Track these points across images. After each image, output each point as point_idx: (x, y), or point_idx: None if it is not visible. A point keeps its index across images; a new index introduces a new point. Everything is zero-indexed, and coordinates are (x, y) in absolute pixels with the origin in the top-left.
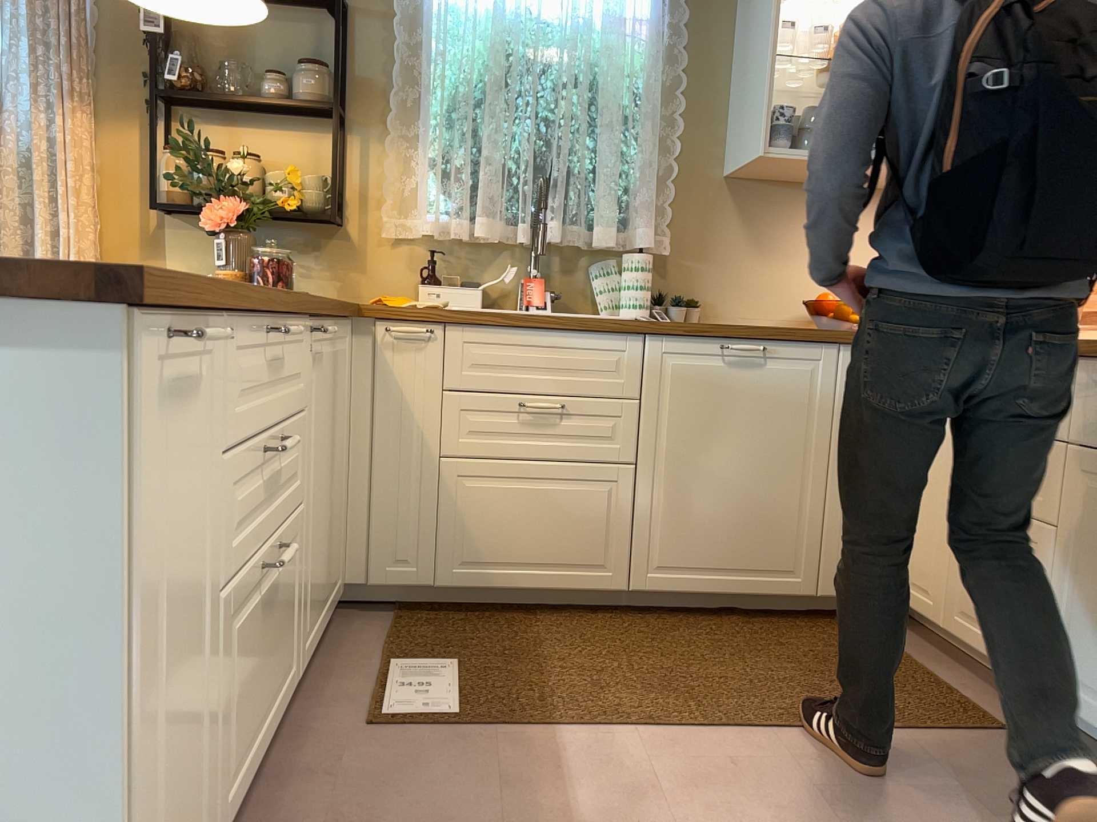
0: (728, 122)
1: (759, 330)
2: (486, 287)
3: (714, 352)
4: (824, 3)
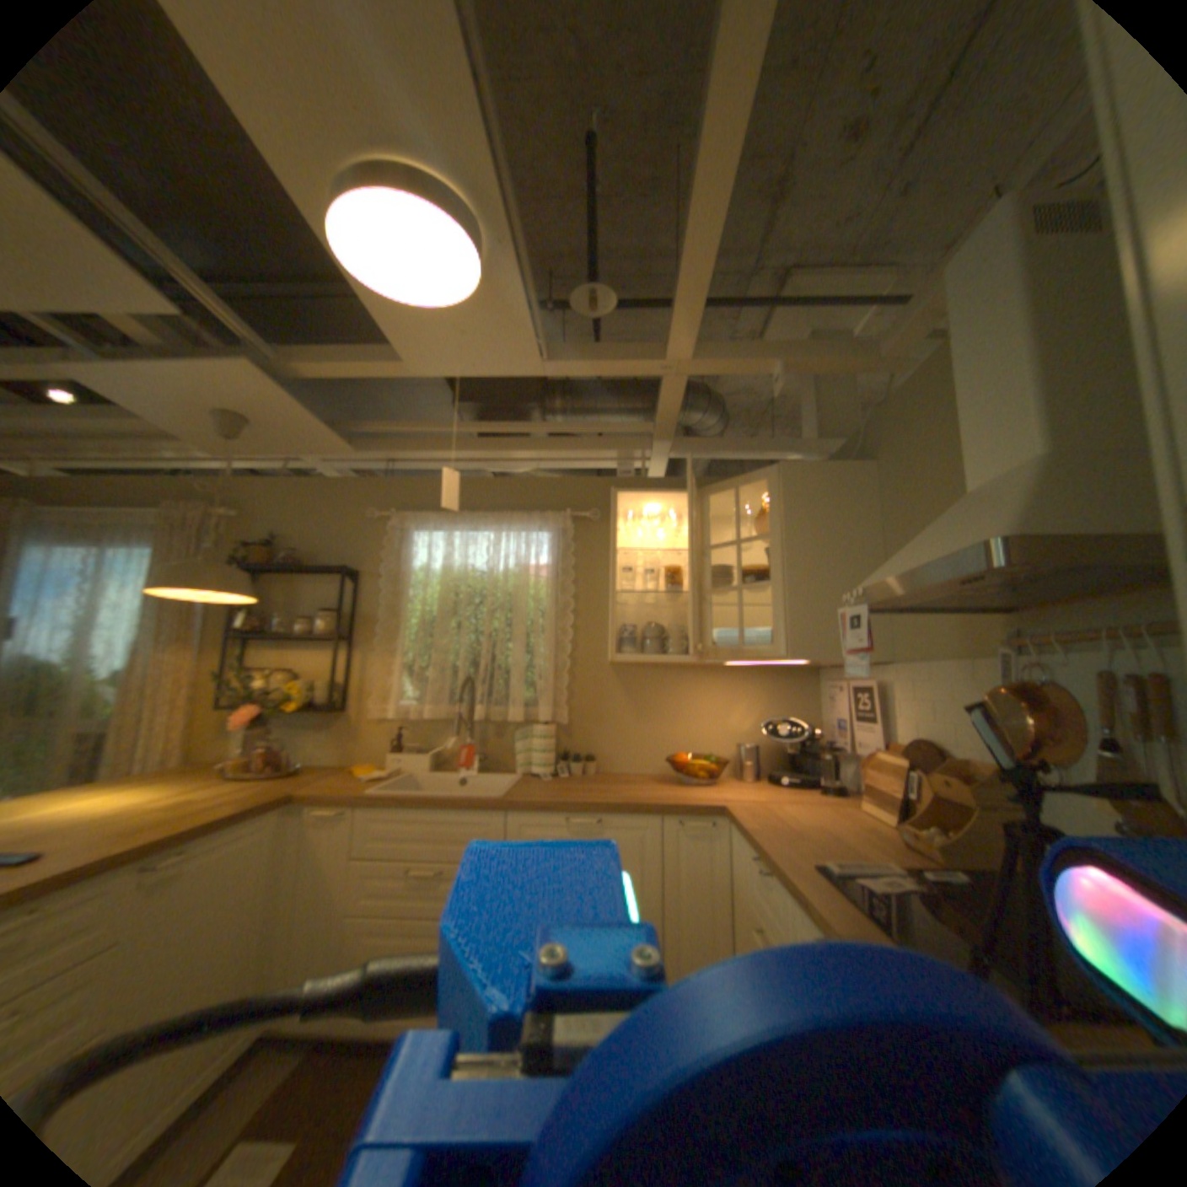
0: (609, 627)
1: (594, 806)
2: (441, 751)
3: (560, 825)
4: (664, 547)
